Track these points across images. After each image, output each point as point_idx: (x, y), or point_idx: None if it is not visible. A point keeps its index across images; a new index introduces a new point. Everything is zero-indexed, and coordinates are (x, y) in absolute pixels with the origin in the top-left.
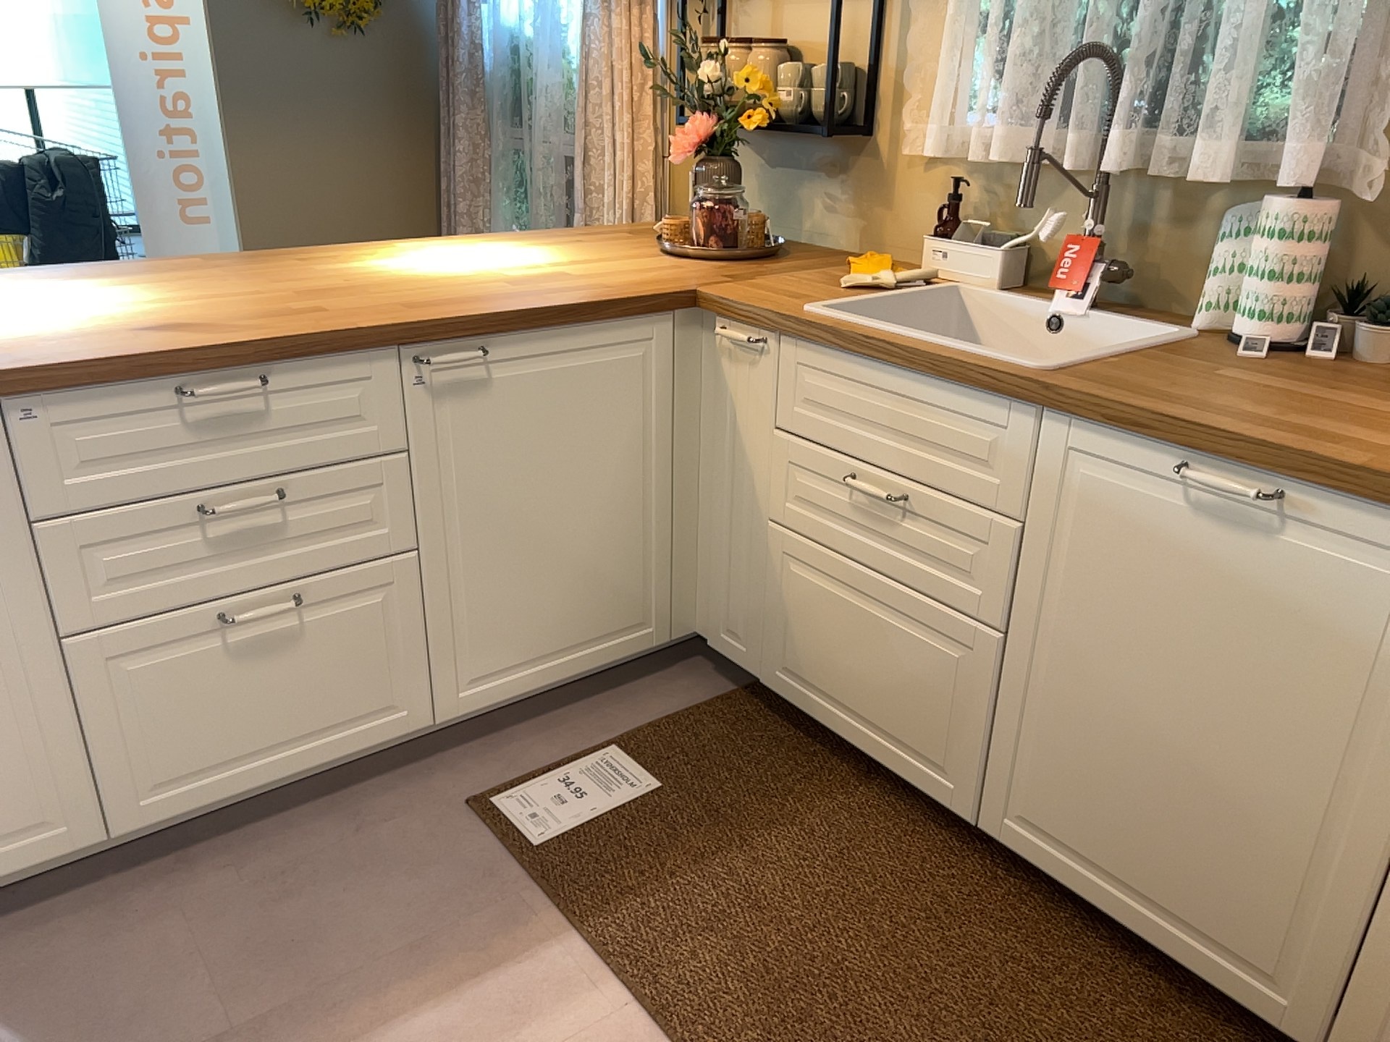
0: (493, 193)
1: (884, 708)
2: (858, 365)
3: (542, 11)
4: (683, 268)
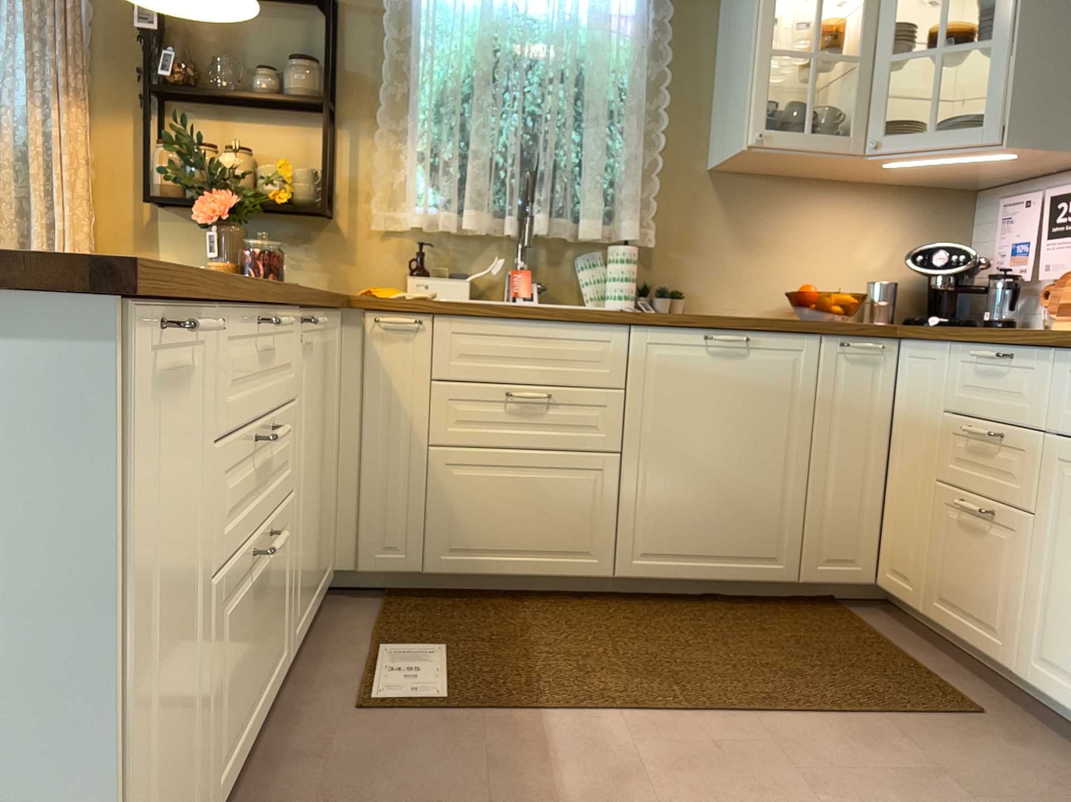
0: None
1: (541, 537)
2: (505, 324)
3: None
4: None
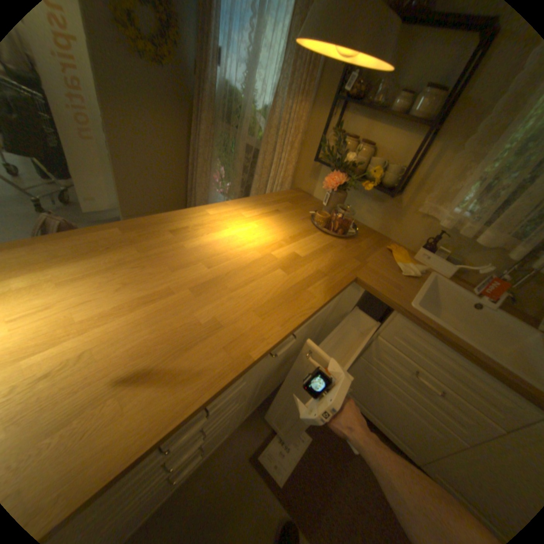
0: (213, 147)
1: (394, 426)
2: (445, 346)
3: (249, 79)
4: (333, 245)
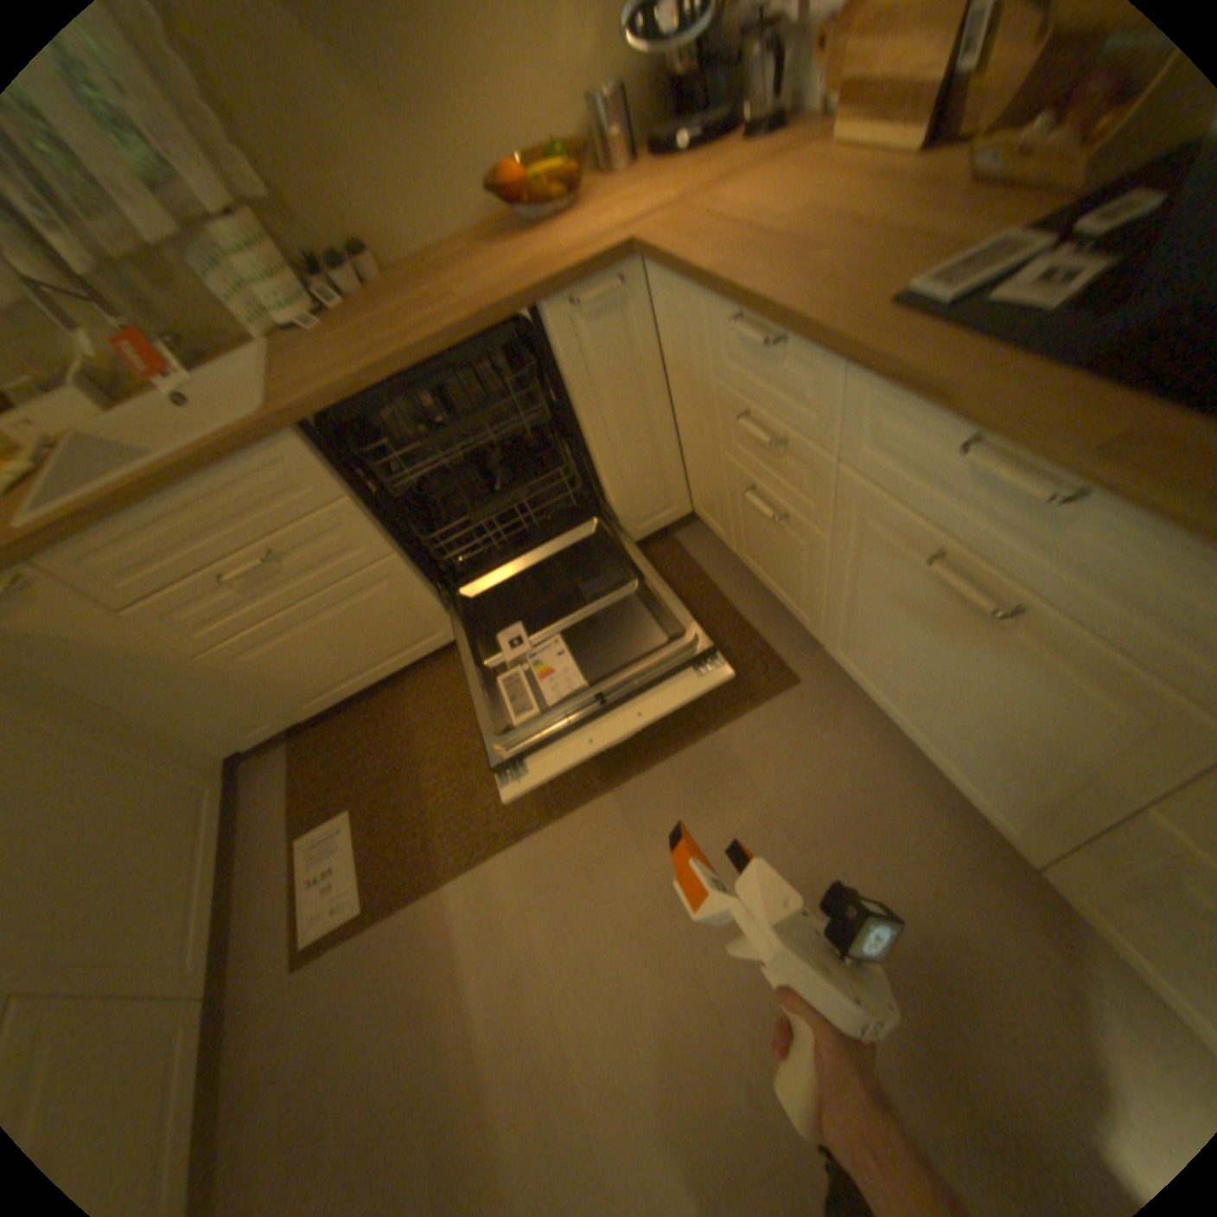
0: None
1: (376, 648)
2: (131, 516)
3: None
4: None
